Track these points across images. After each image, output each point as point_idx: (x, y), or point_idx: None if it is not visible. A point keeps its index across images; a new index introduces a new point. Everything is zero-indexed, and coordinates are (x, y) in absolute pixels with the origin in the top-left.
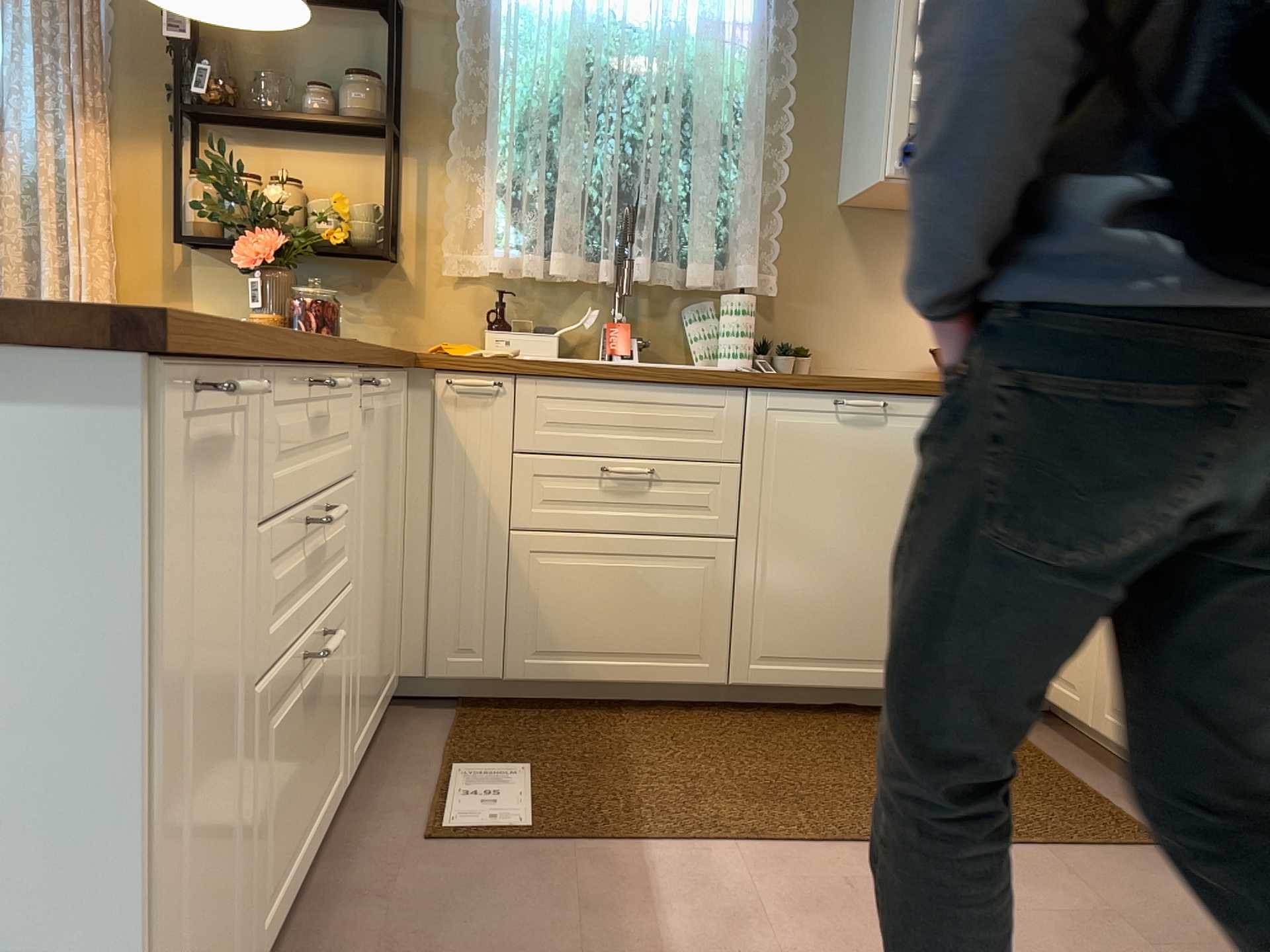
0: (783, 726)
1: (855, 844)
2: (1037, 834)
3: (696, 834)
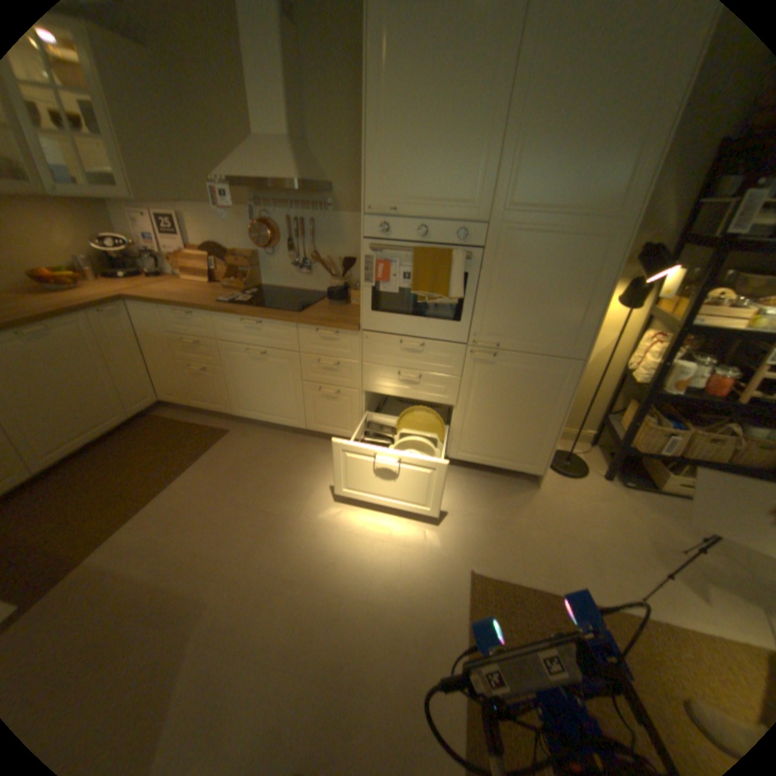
0: (73, 473)
1: (156, 496)
2: (199, 451)
3: (99, 541)
